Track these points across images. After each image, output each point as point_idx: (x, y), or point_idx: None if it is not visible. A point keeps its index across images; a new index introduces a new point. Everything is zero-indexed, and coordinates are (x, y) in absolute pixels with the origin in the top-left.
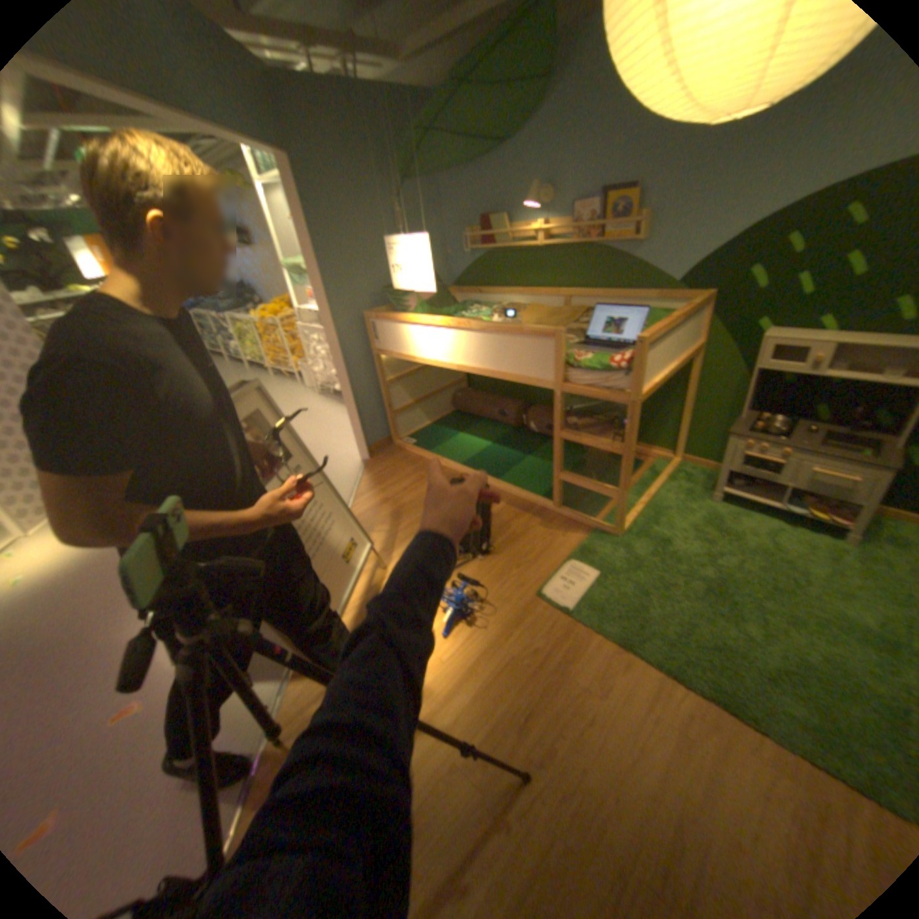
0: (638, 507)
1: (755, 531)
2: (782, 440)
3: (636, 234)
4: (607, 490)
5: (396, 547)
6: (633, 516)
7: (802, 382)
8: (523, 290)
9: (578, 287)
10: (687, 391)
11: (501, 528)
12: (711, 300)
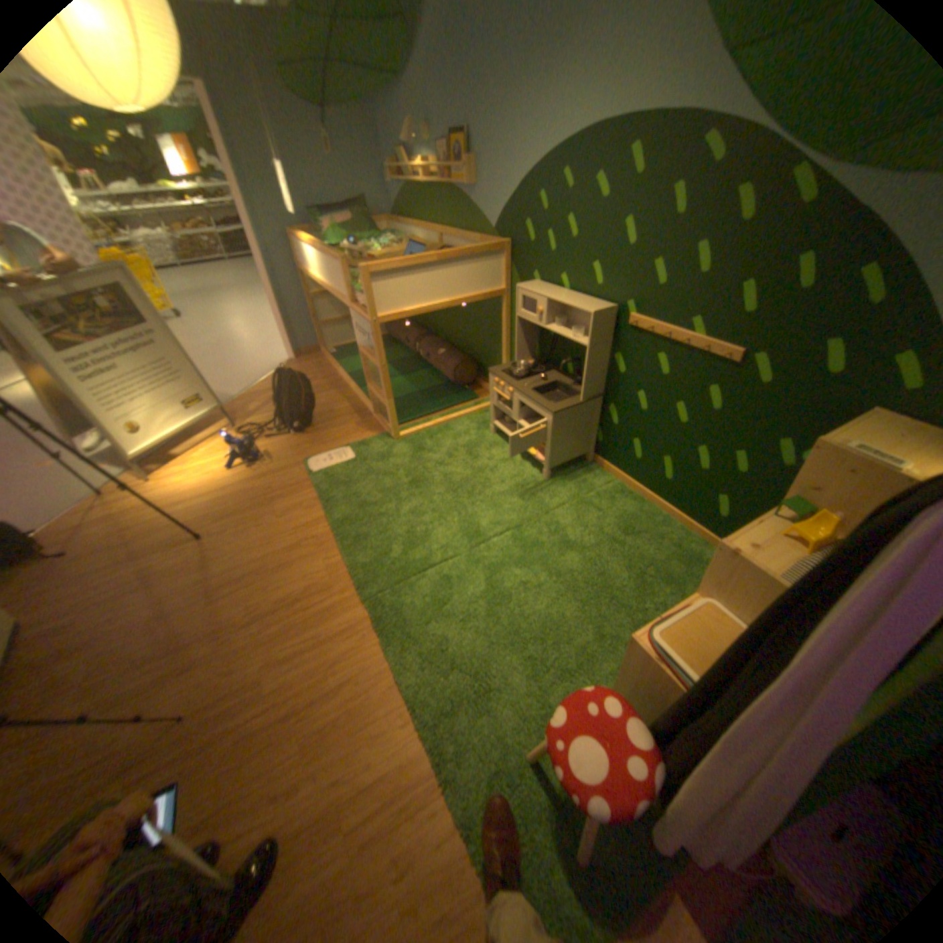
0: (430, 425)
1: (493, 457)
2: (514, 381)
3: (470, 178)
4: (384, 399)
5: (254, 417)
6: (418, 429)
7: (555, 335)
8: (419, 225)
9: (448, 226)
10: (501, 335)
11: (329, 420)
12: (503, 249)
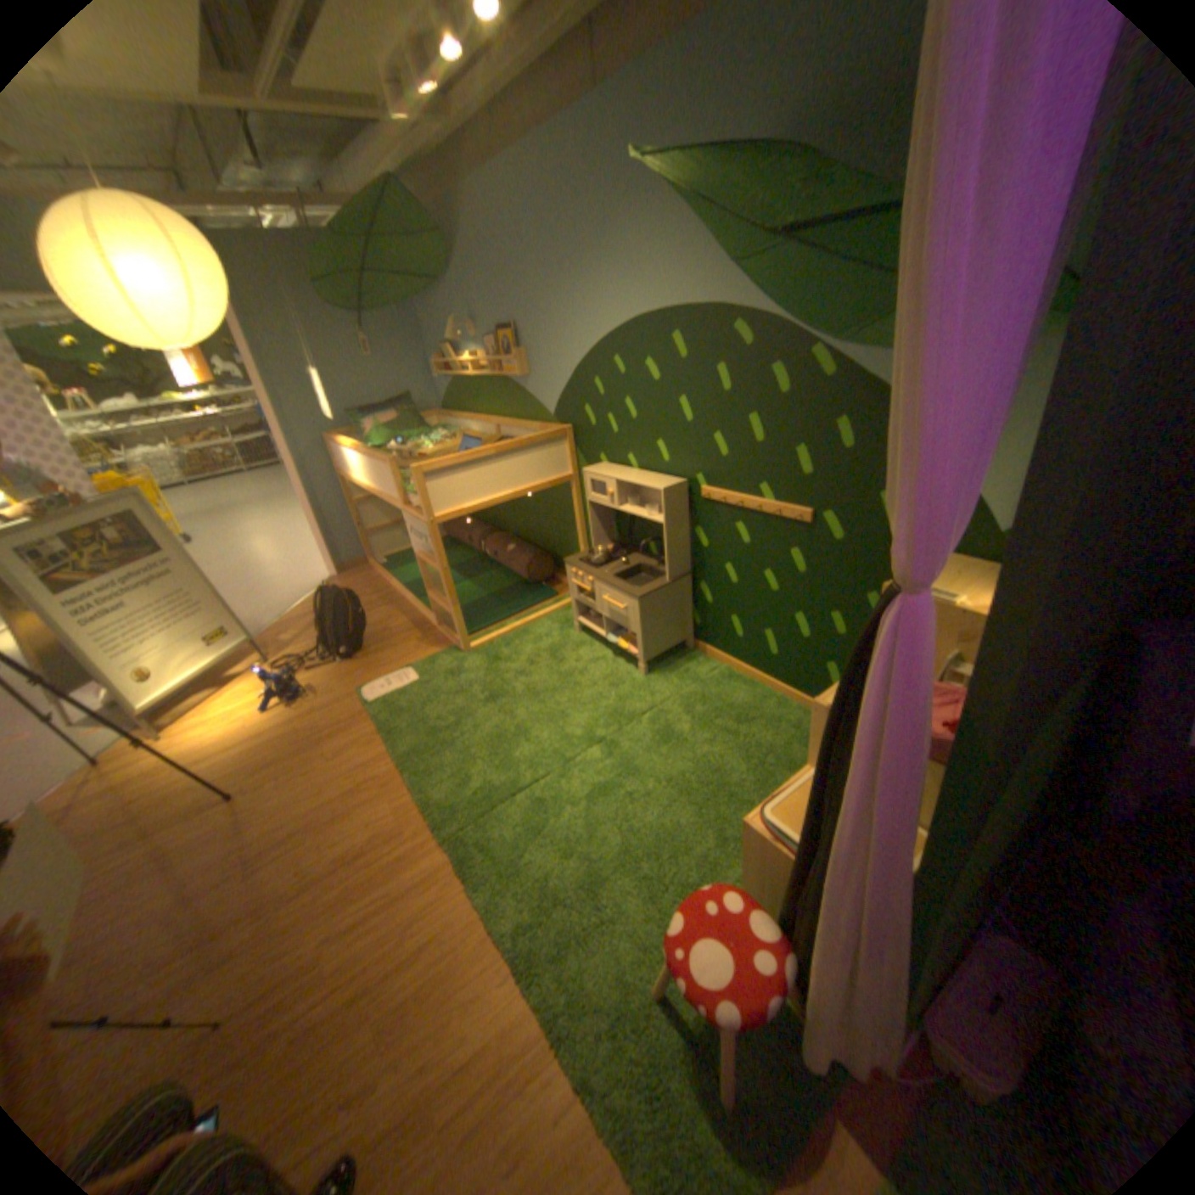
0: (505, 631)
1: (581, 658)
2: (593, 570)
3: (522, 370)
4: (448, 607)
5: (290, 648)
6: (491, 637)
7: (631, 517)
8: (472, 417)
9: (504, 416)
10: (575, 523)
11: (383, 640)
12: (564, 435)
